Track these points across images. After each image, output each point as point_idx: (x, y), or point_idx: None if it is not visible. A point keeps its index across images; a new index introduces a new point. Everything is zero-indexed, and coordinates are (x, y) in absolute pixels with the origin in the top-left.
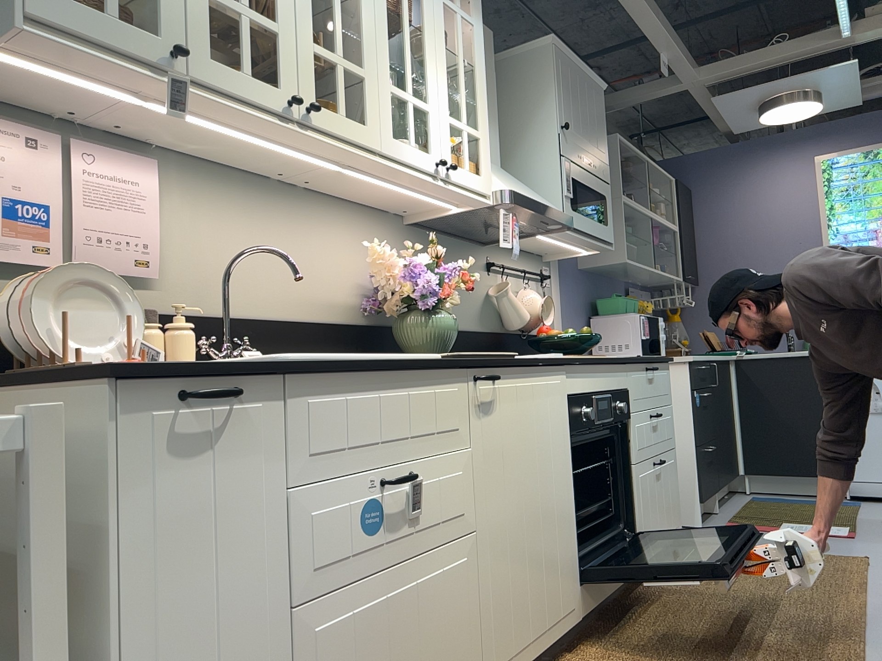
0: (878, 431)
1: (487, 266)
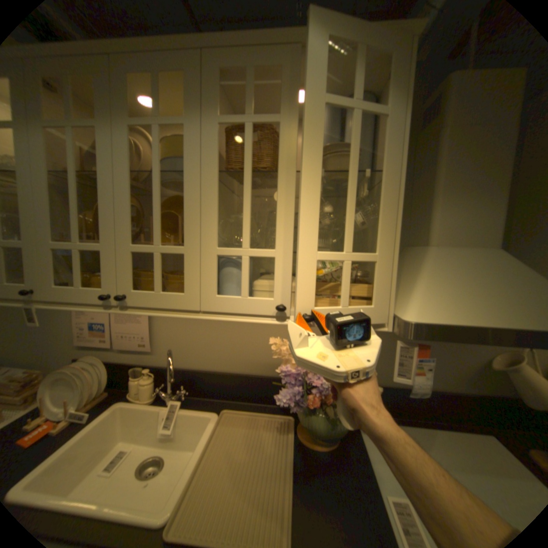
0: None
1: None
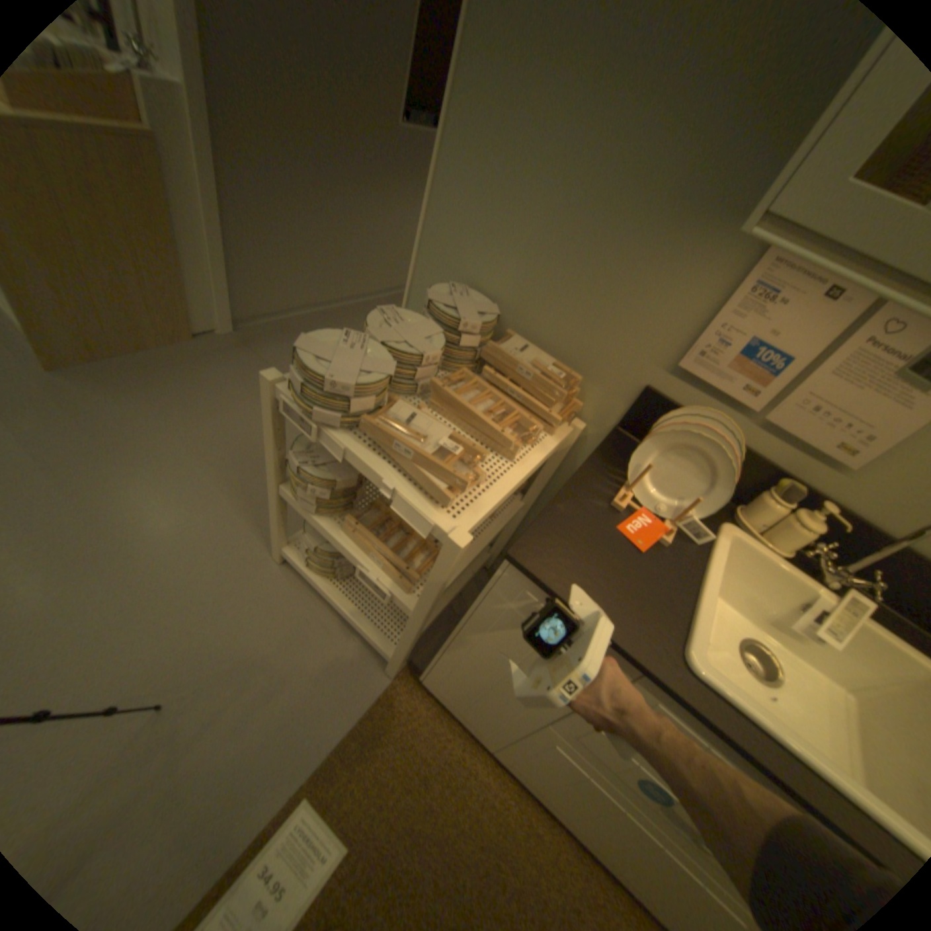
0: None
1: None
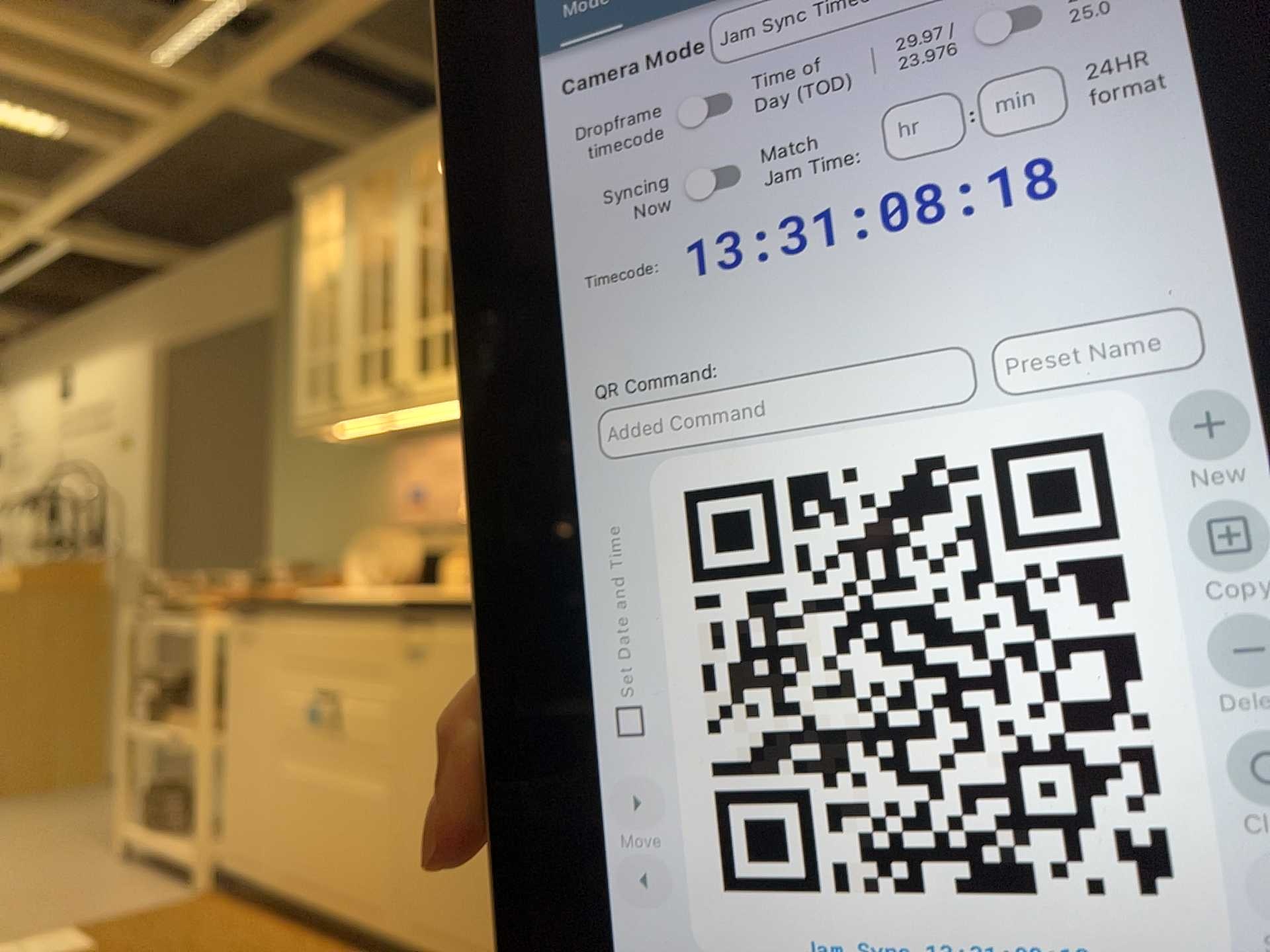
0: None
1: None
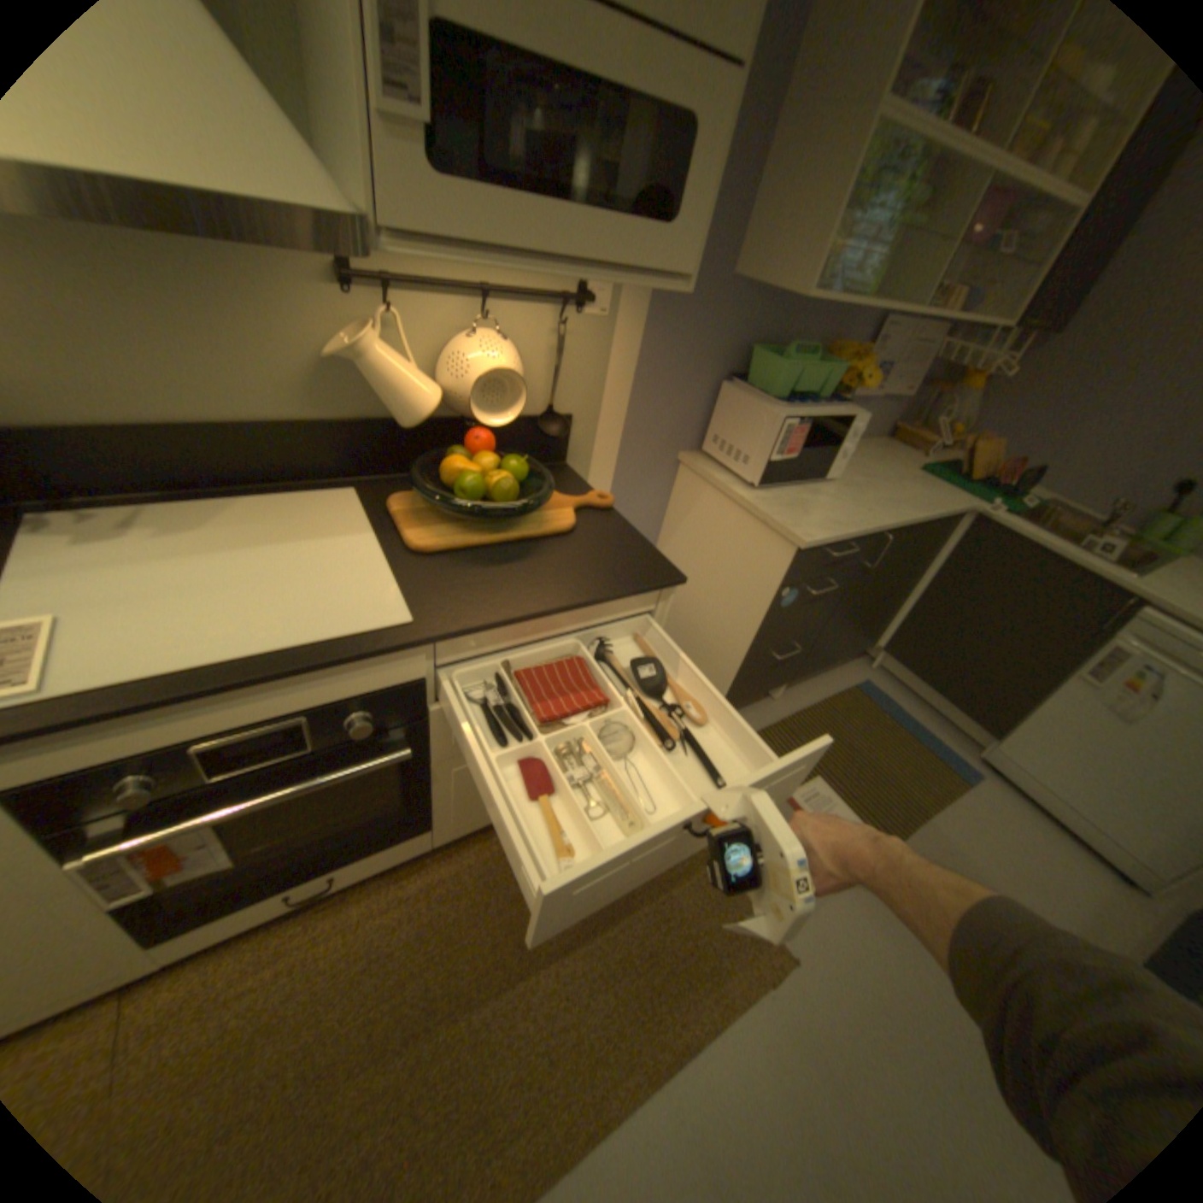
0: (1098, 737)
1: (330, 271)
